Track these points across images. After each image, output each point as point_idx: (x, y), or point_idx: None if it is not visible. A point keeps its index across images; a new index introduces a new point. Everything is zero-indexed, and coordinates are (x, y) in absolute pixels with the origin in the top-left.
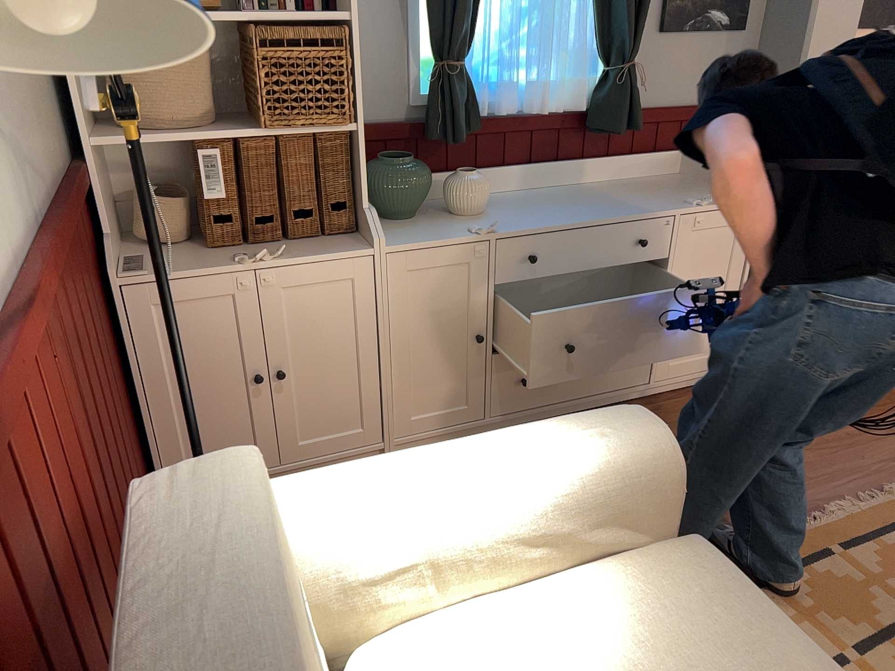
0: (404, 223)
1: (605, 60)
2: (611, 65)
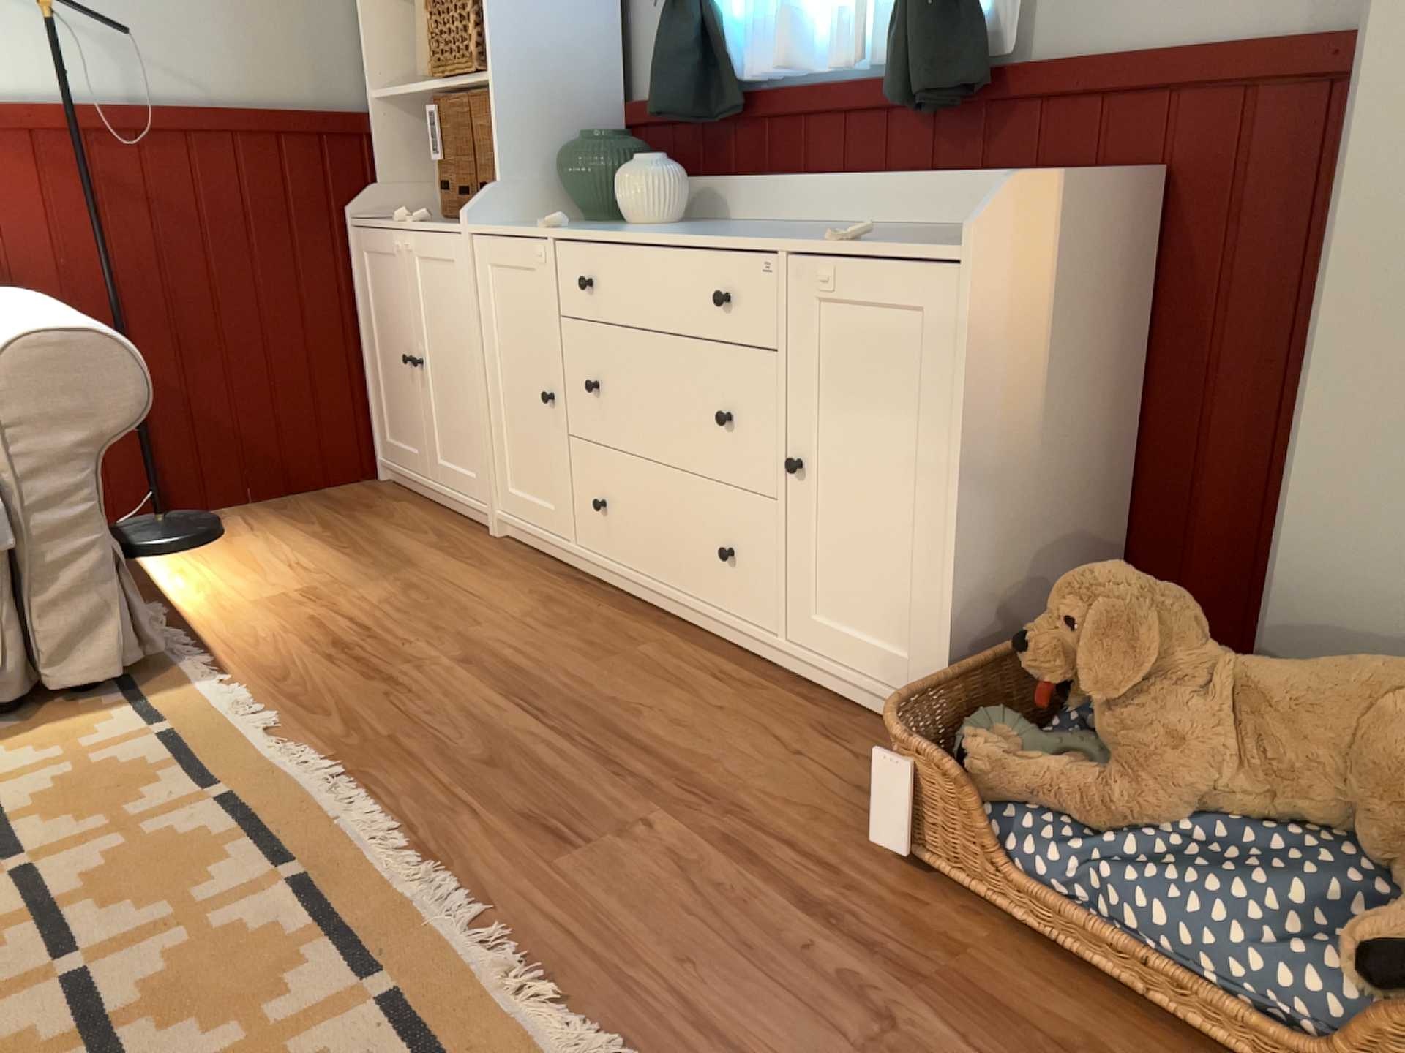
0: (571, 224)
1: None
2: None
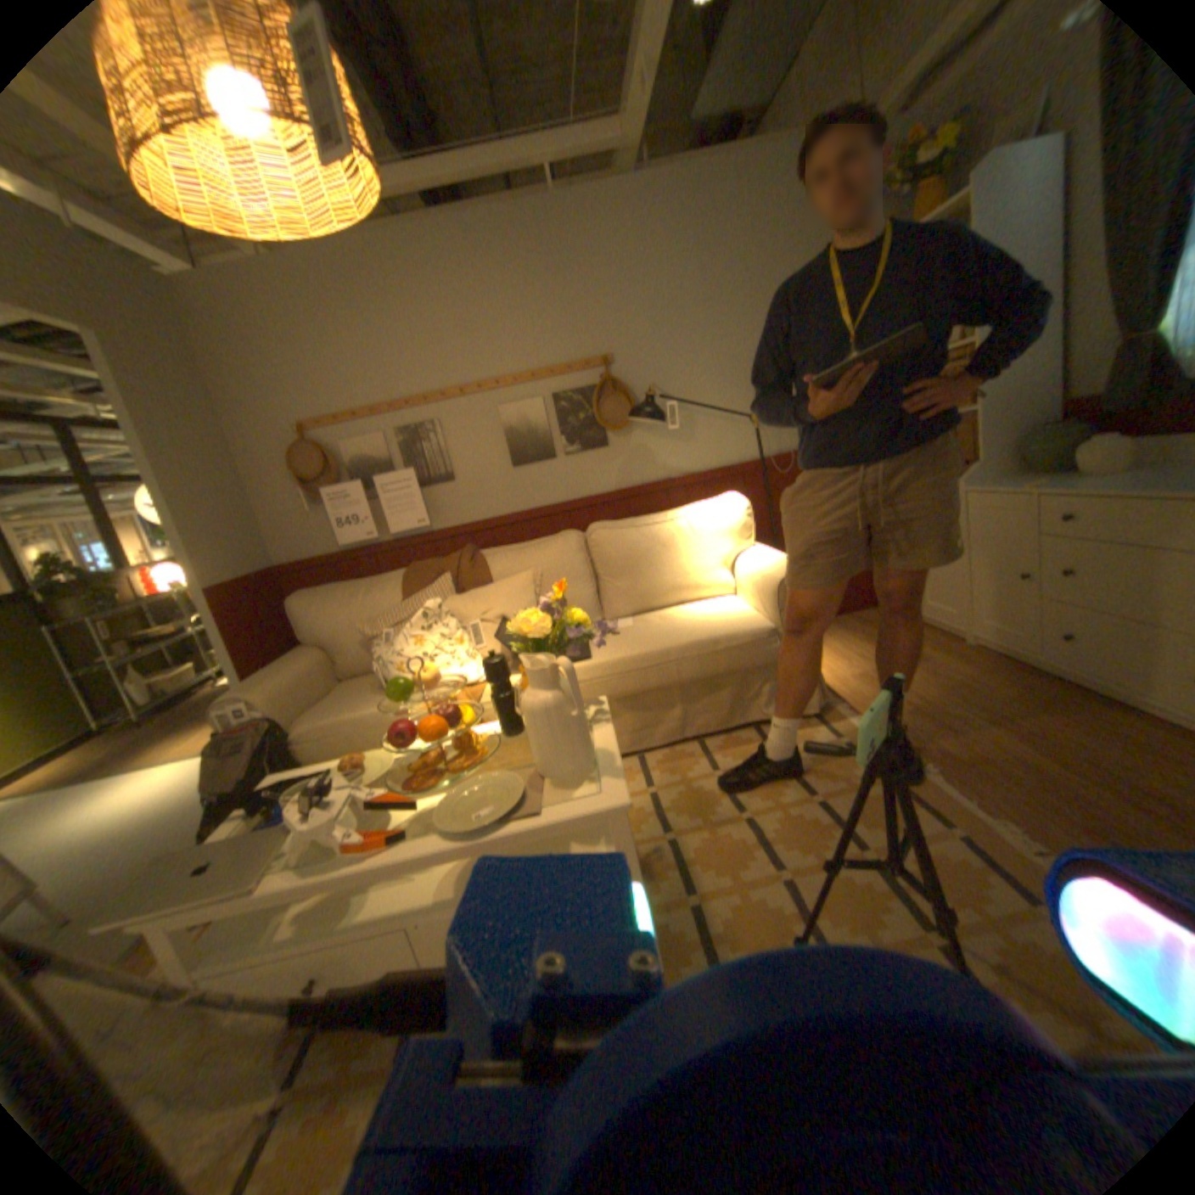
0: (1034, 476)
1: None
2: None
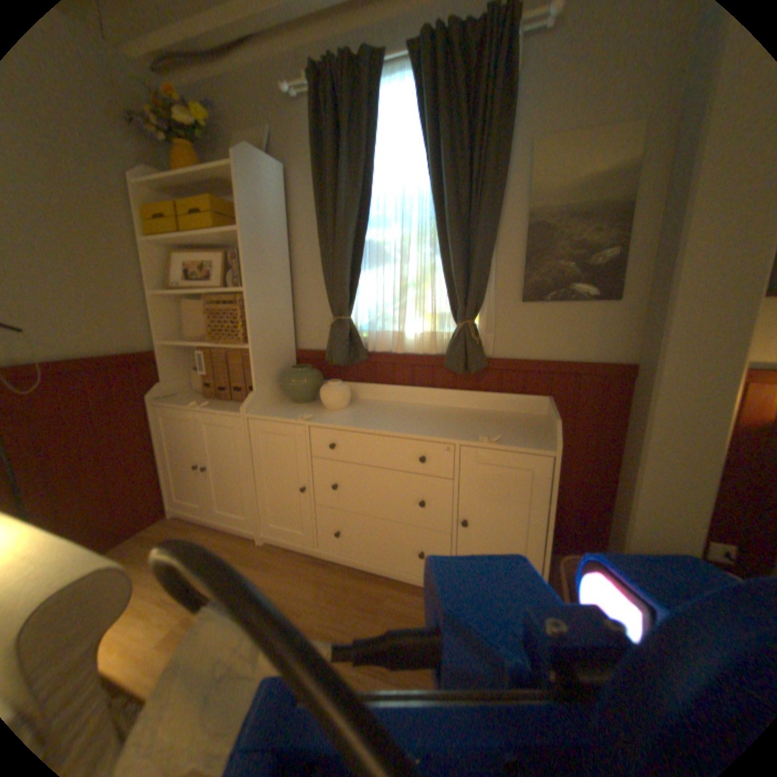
0: (292, 406)
1: (455, 319)
2: (458, 323)
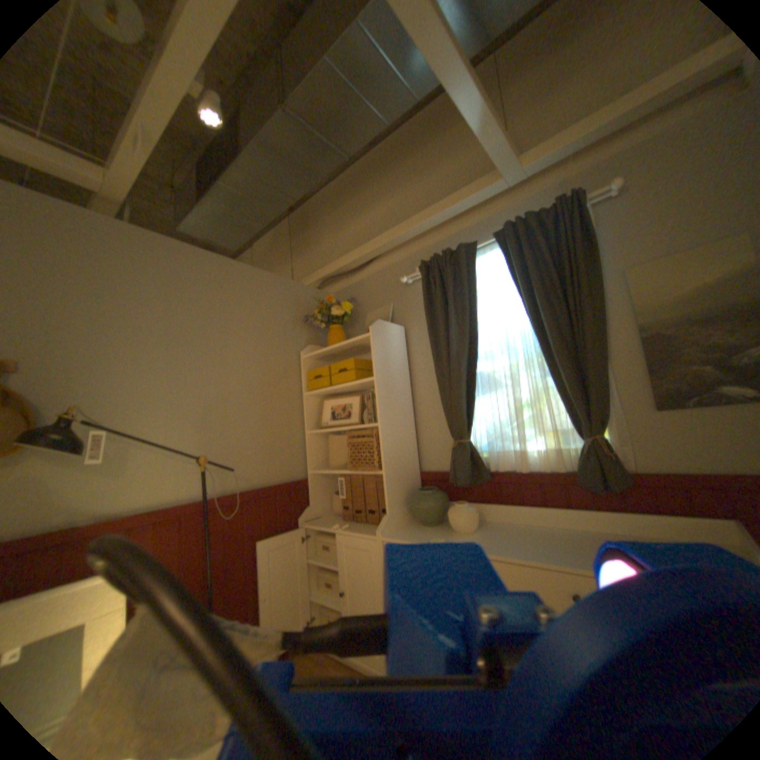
0: (422, 528)
1: (581, 434)
2: (585, 438)
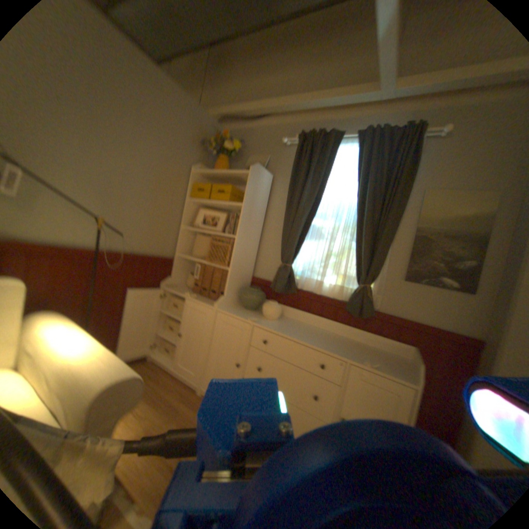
0: (244, 311)
1: (358, 282)
2: (360, 284)
